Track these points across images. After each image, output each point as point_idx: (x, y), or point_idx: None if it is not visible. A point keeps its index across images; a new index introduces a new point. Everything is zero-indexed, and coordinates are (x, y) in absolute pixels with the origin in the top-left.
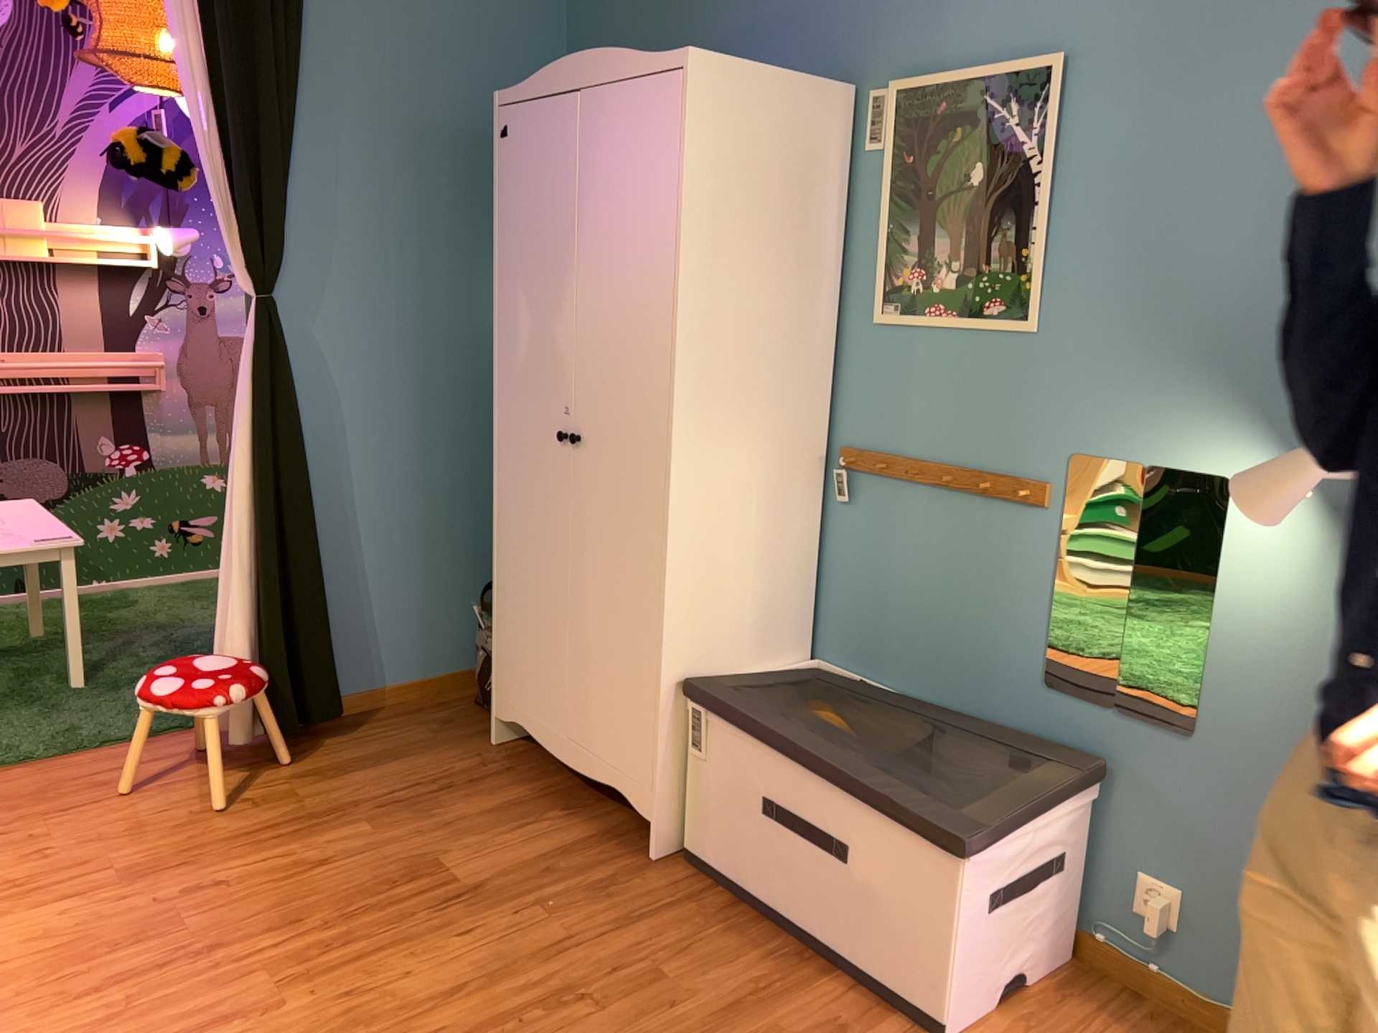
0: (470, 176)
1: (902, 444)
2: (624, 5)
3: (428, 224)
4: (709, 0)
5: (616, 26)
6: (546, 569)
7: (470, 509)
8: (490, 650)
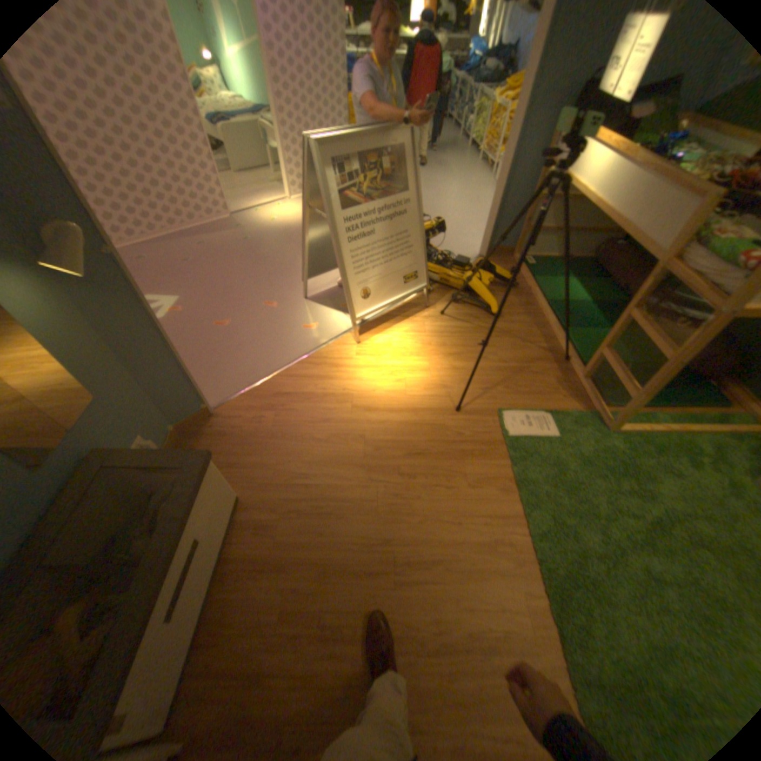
0: None
1: None
2: None
3: None
4: None
5: None
6: None
7: None
8: None
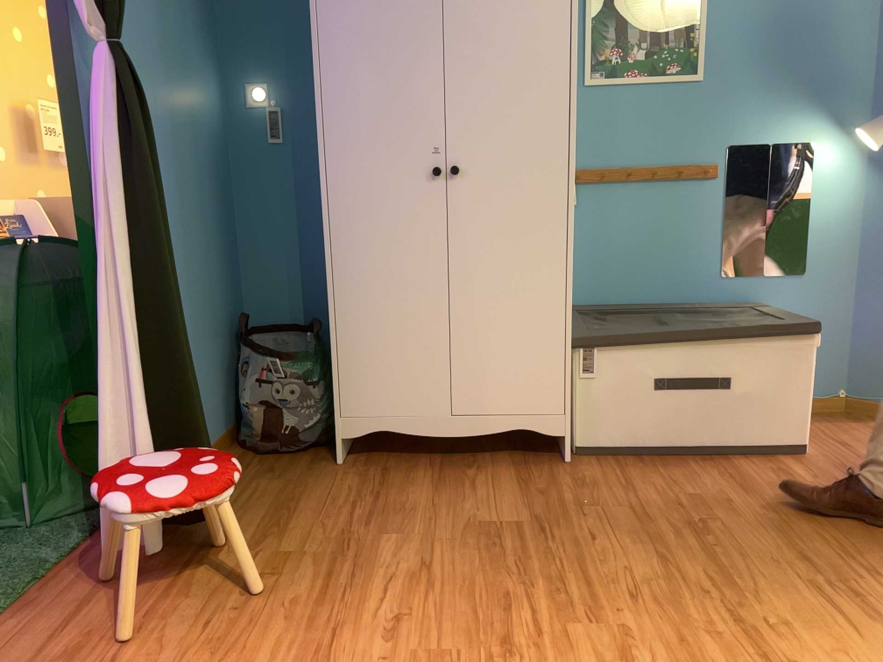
0: None
1: (612, 160)
2: None
3: (164, 2)
4: None
5: None
6: (415, 286)
7: (210, 285)
8: (284, 396)
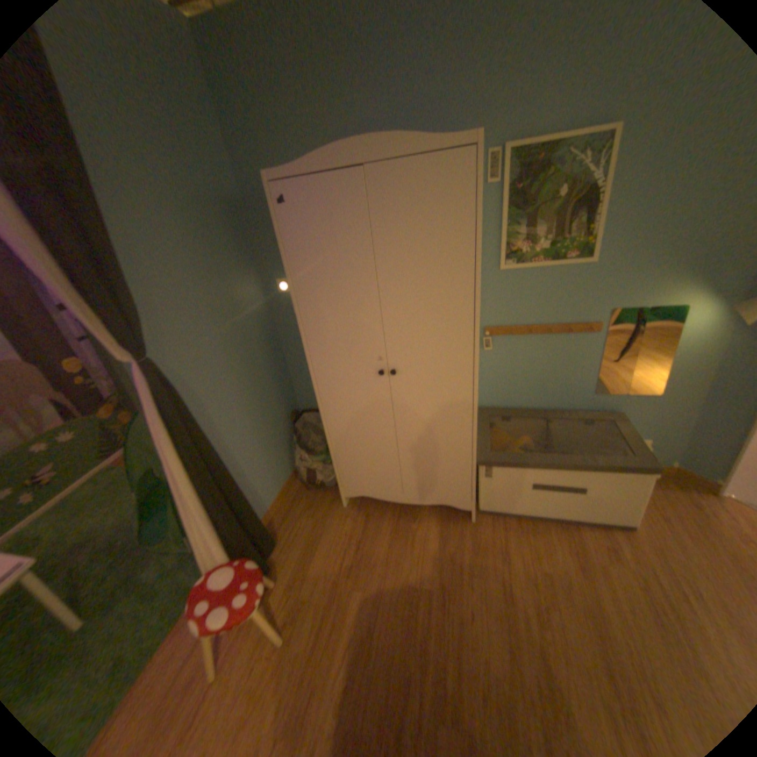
0: (206, 229)
1: (517, 320)
2: (269, 99)
3: (198, 266)
4: (348, 94)
5: (266, 114)
6: (375, 432)
7: (268, 409)
8: (314, 466)
